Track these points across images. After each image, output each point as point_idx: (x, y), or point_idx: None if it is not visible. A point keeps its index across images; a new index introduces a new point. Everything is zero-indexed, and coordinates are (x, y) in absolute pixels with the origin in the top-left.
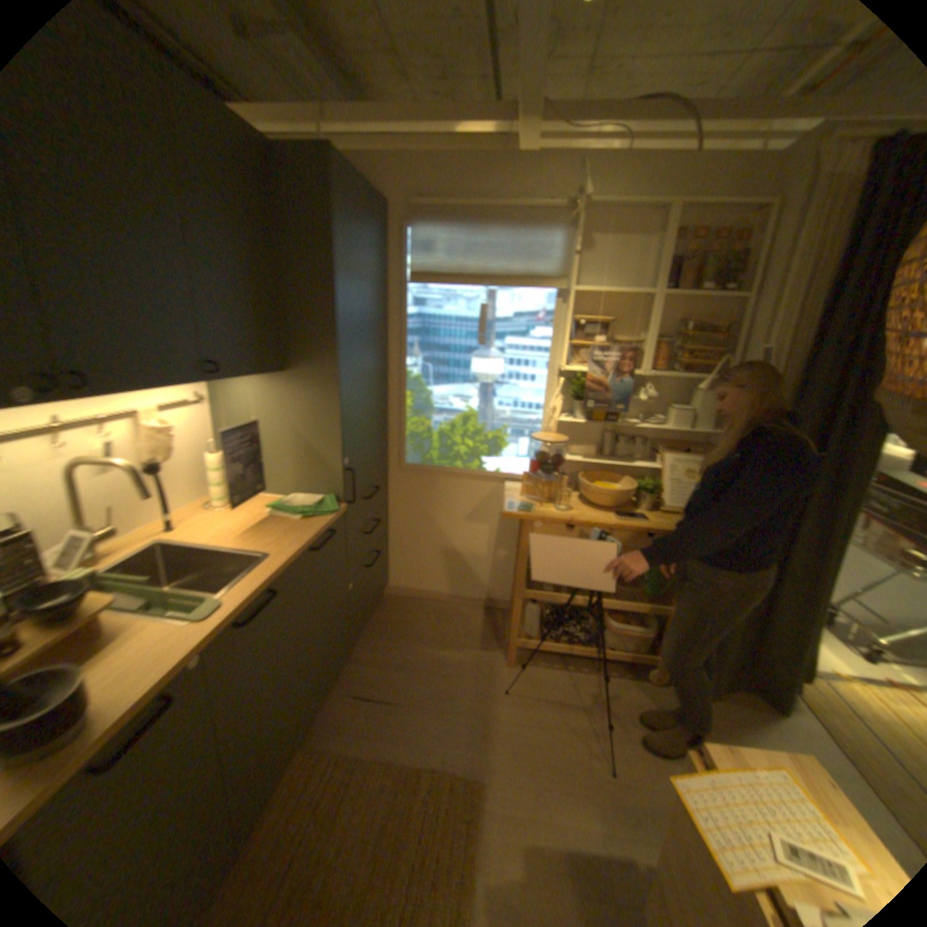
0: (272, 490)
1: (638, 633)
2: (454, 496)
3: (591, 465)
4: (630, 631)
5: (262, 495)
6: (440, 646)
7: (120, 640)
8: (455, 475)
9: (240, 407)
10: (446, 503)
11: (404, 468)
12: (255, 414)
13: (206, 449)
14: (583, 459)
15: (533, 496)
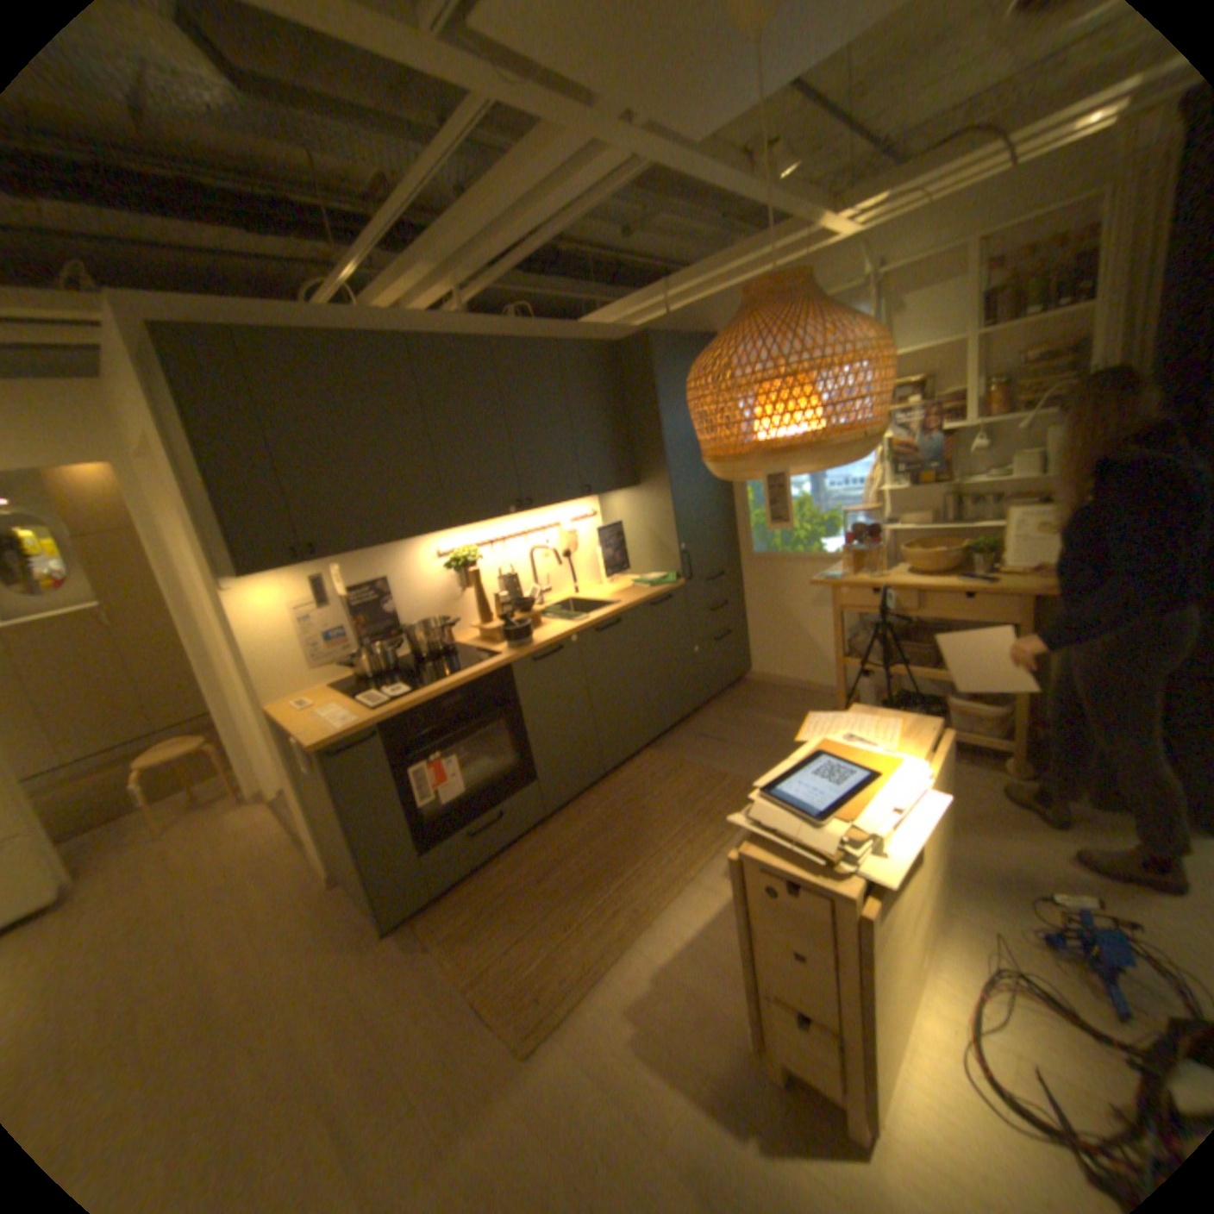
0: (639, 573)
1: (985, 713)
2: (801, 580)
3: (942, 535)
4: (976, 711)
5: (634, 577)
6: (783, 717)
7: (548, 626)
8: (799, 560)
9: (617, 516)
10: (793, 588)
11: (753, 557)
12: (625, 519)
13: (598, 546)
14: (931, 529)
15: (855, 569)
